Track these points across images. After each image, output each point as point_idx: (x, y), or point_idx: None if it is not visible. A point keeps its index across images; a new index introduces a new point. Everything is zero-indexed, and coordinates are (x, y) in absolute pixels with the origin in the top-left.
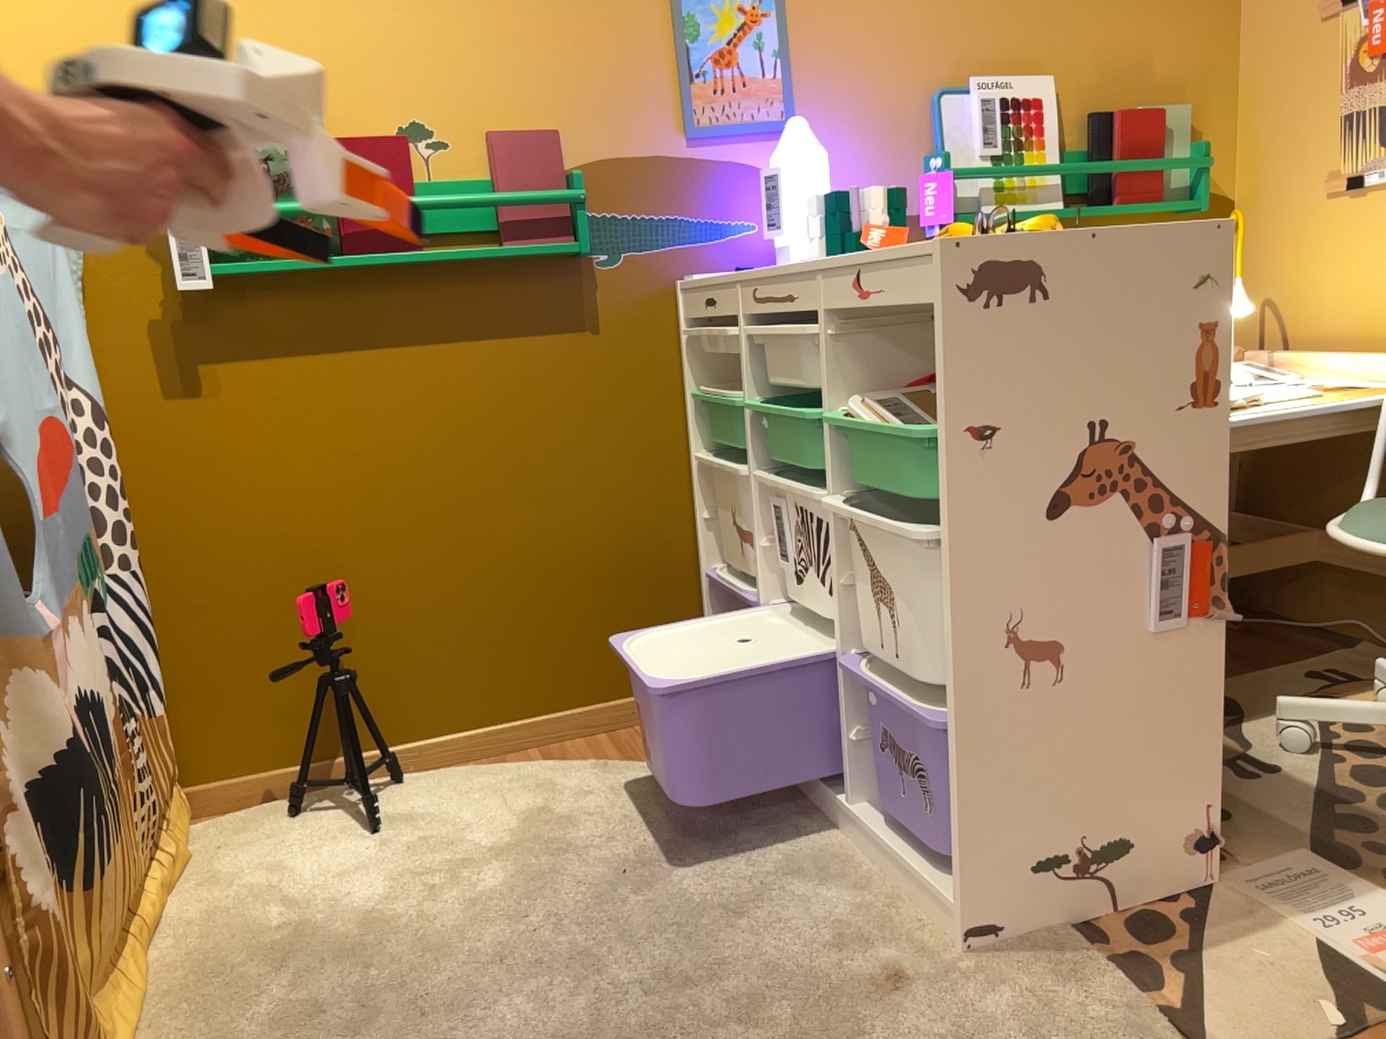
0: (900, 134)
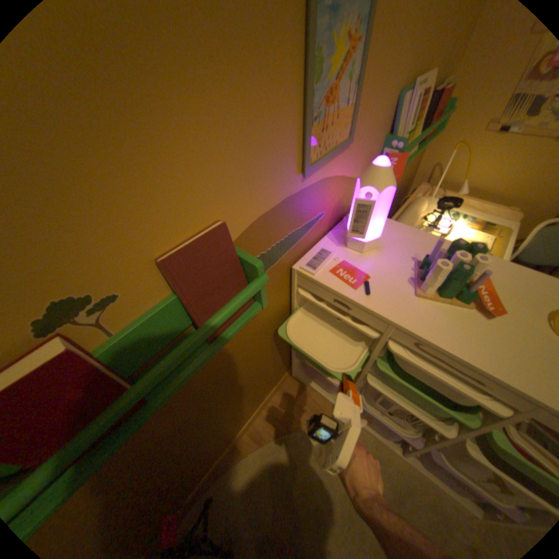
0: (384, 123)
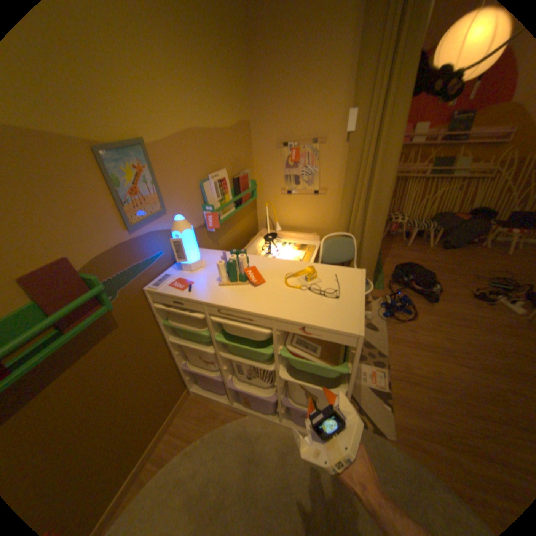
0: (194, 199)
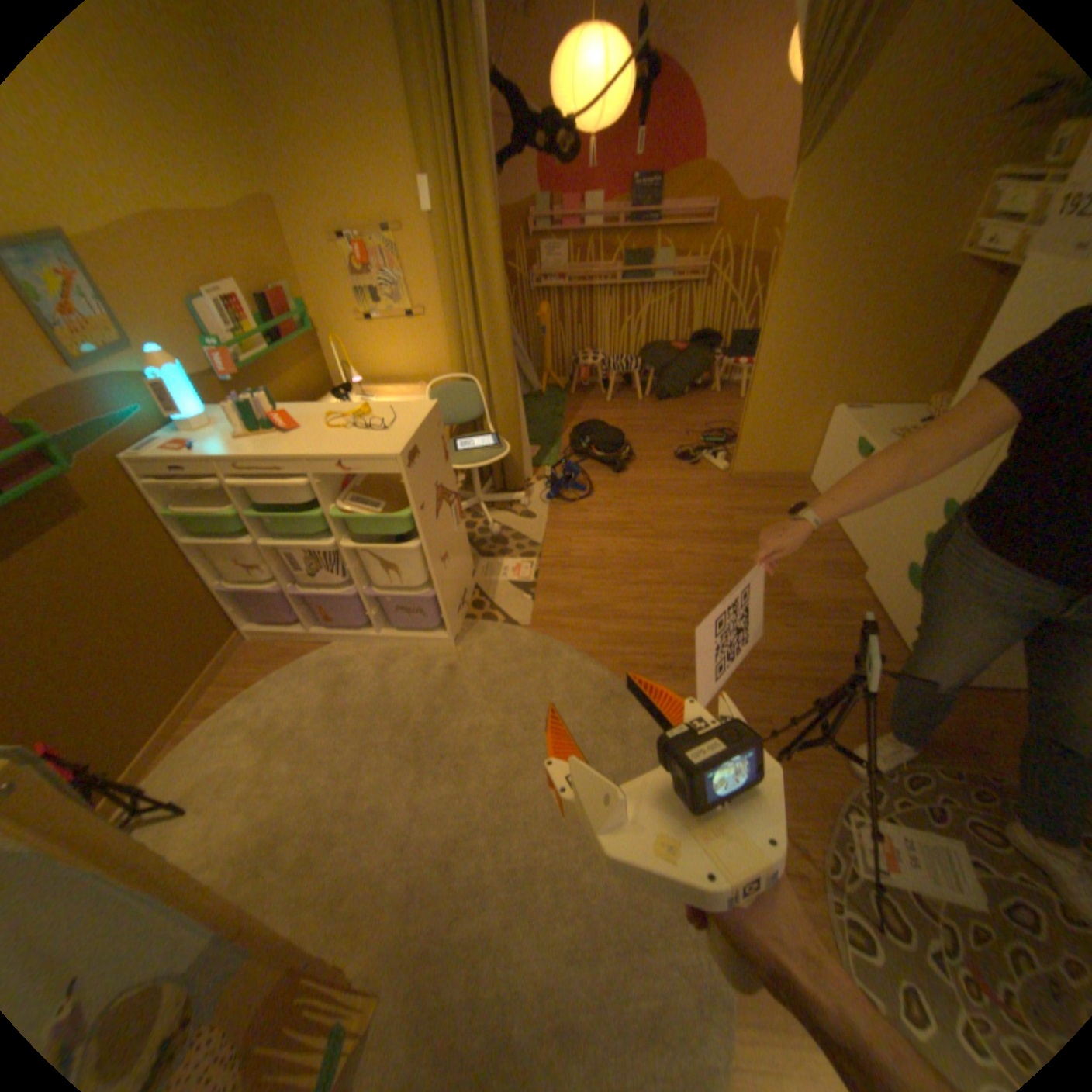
0: (181, 329)
